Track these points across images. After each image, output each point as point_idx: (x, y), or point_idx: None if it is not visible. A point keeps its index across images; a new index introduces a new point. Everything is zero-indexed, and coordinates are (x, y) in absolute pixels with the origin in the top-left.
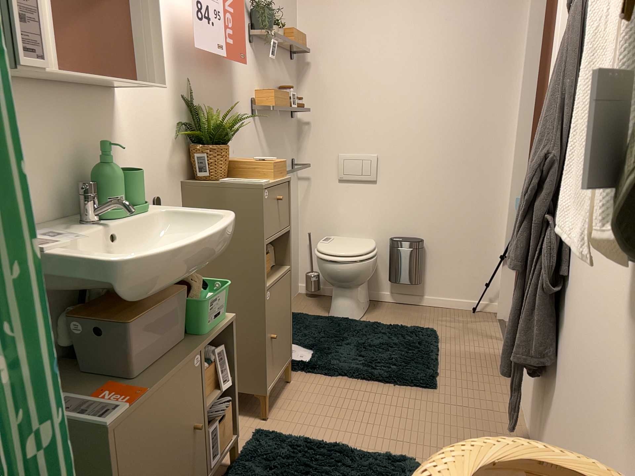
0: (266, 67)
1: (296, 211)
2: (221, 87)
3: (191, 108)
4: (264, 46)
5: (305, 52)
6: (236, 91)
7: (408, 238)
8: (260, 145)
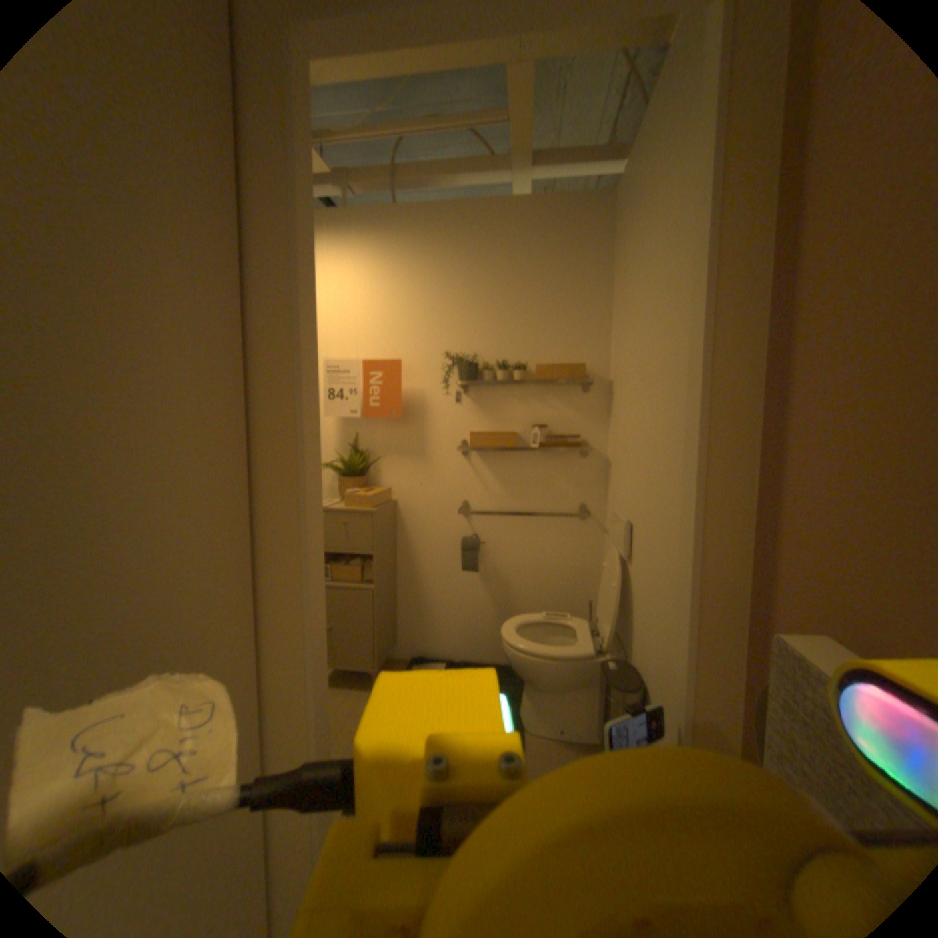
0: (502, 405)
1: (596, 568)
2: (404, 432)
3: (358, 449)
4: (498, 386)
5: (597, 376)
6: (431, 434)
7: (629, 675)
8: (479, 481)
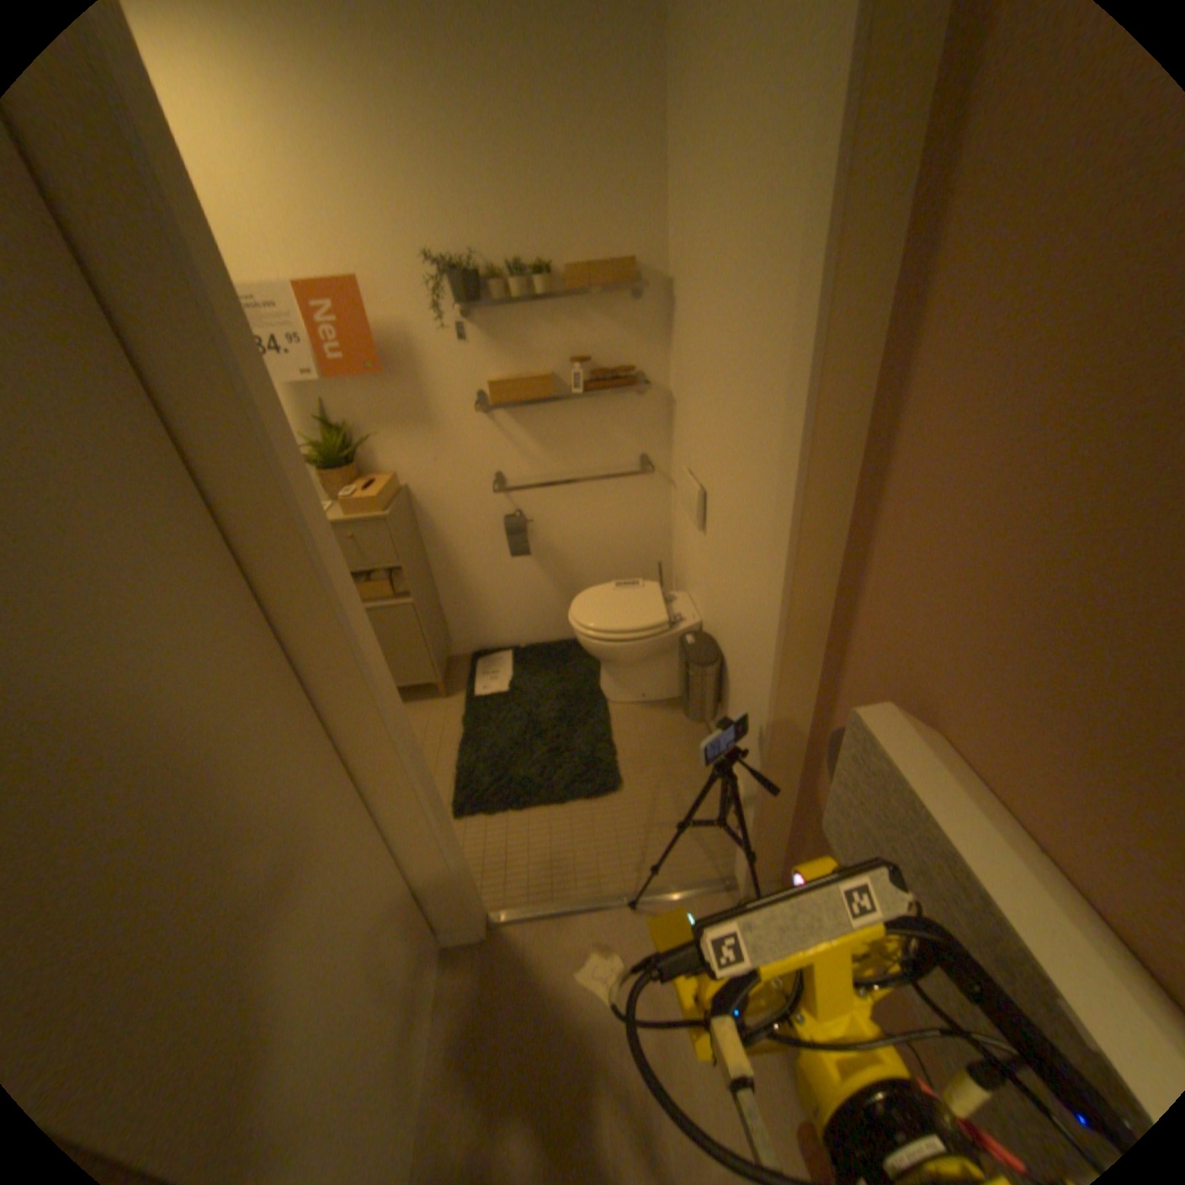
0: (524, 337)
1: (661, 527)
2: (391, 393)
3: (330, 426)
4: (512, 307)
5: (649, 282)
6: (430, 391)
7: (704, 649)
8: (510, 447)
